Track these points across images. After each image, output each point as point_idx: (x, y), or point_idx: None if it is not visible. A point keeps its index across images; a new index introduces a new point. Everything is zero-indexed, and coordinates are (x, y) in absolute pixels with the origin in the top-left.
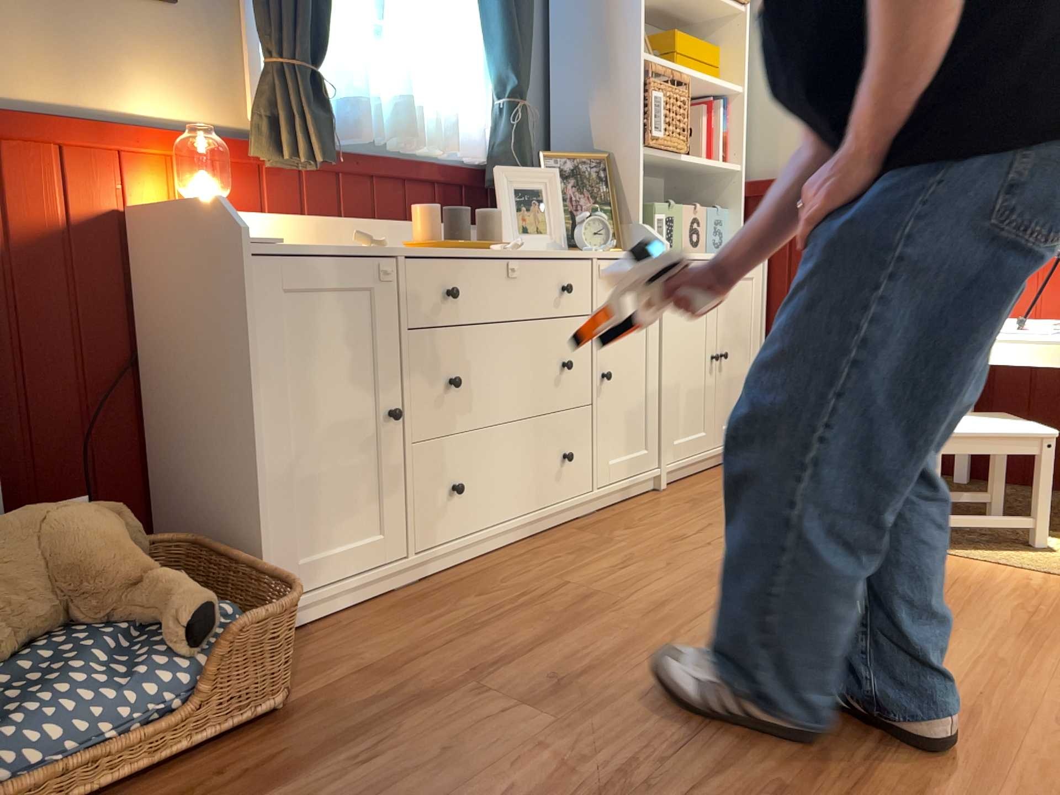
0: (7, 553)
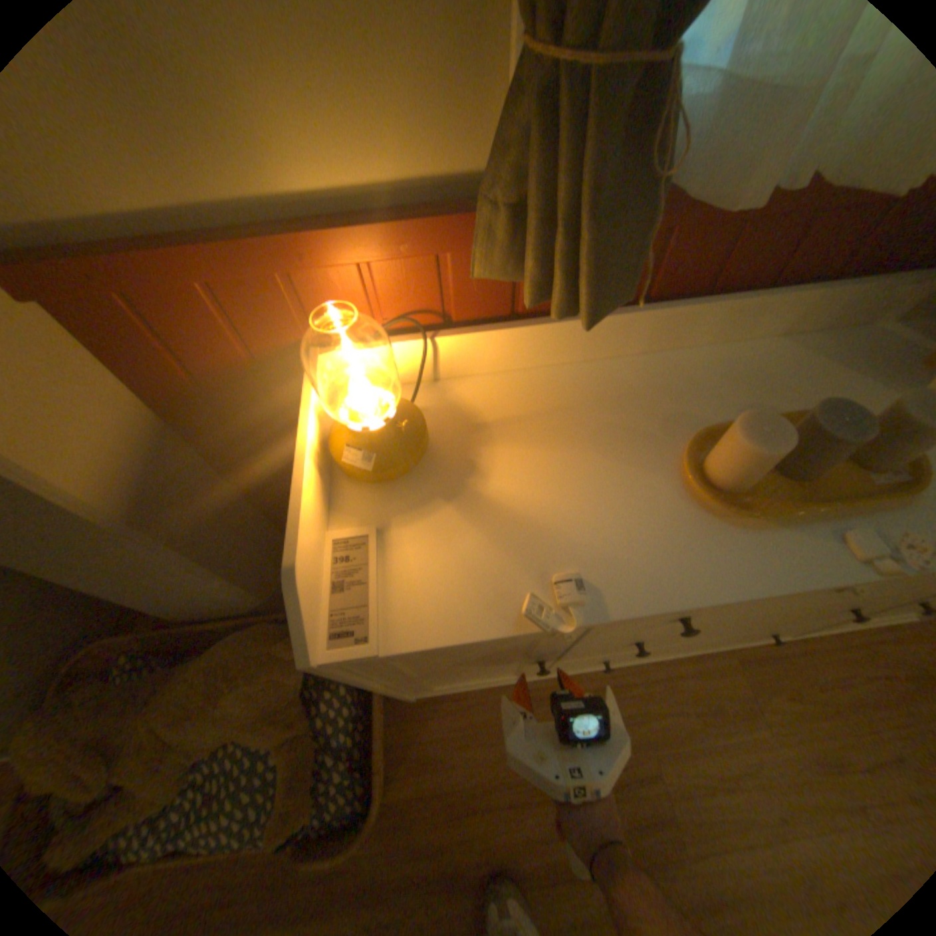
0: (200, 717)
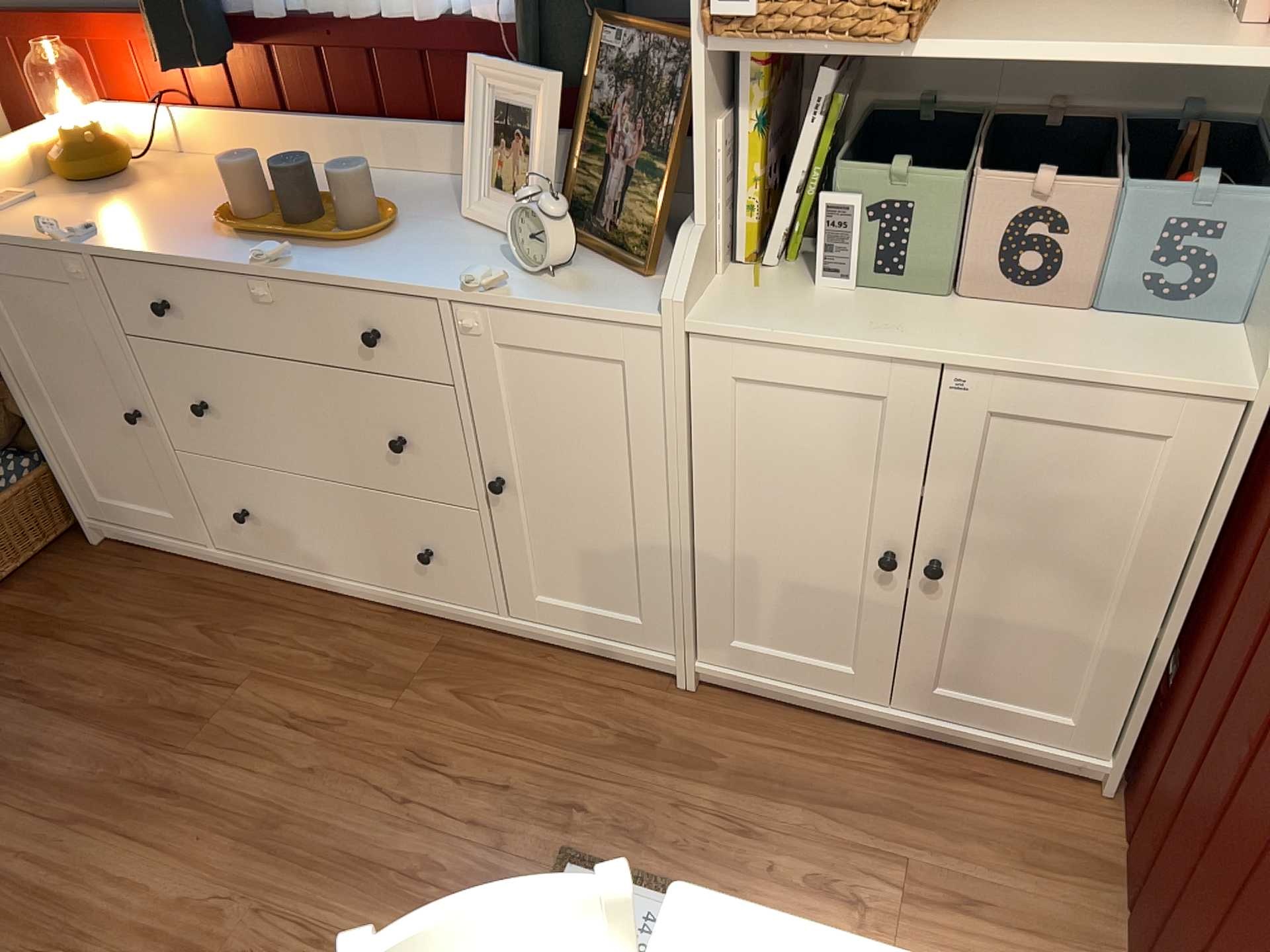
0: None
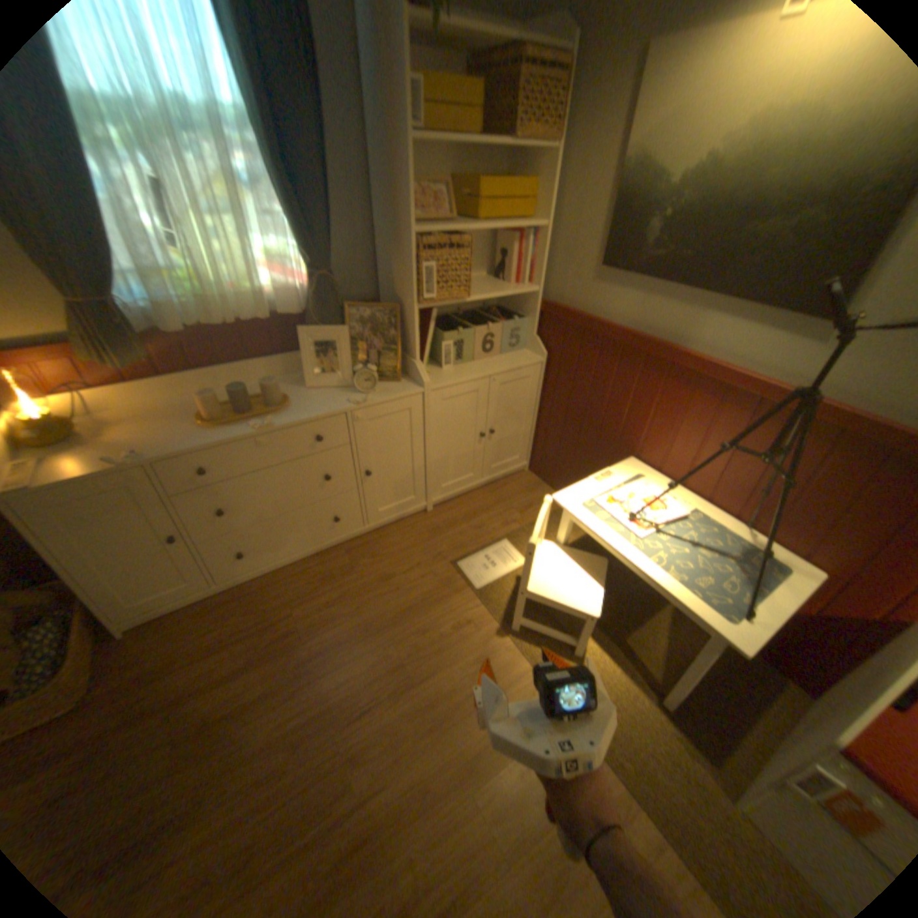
0: None
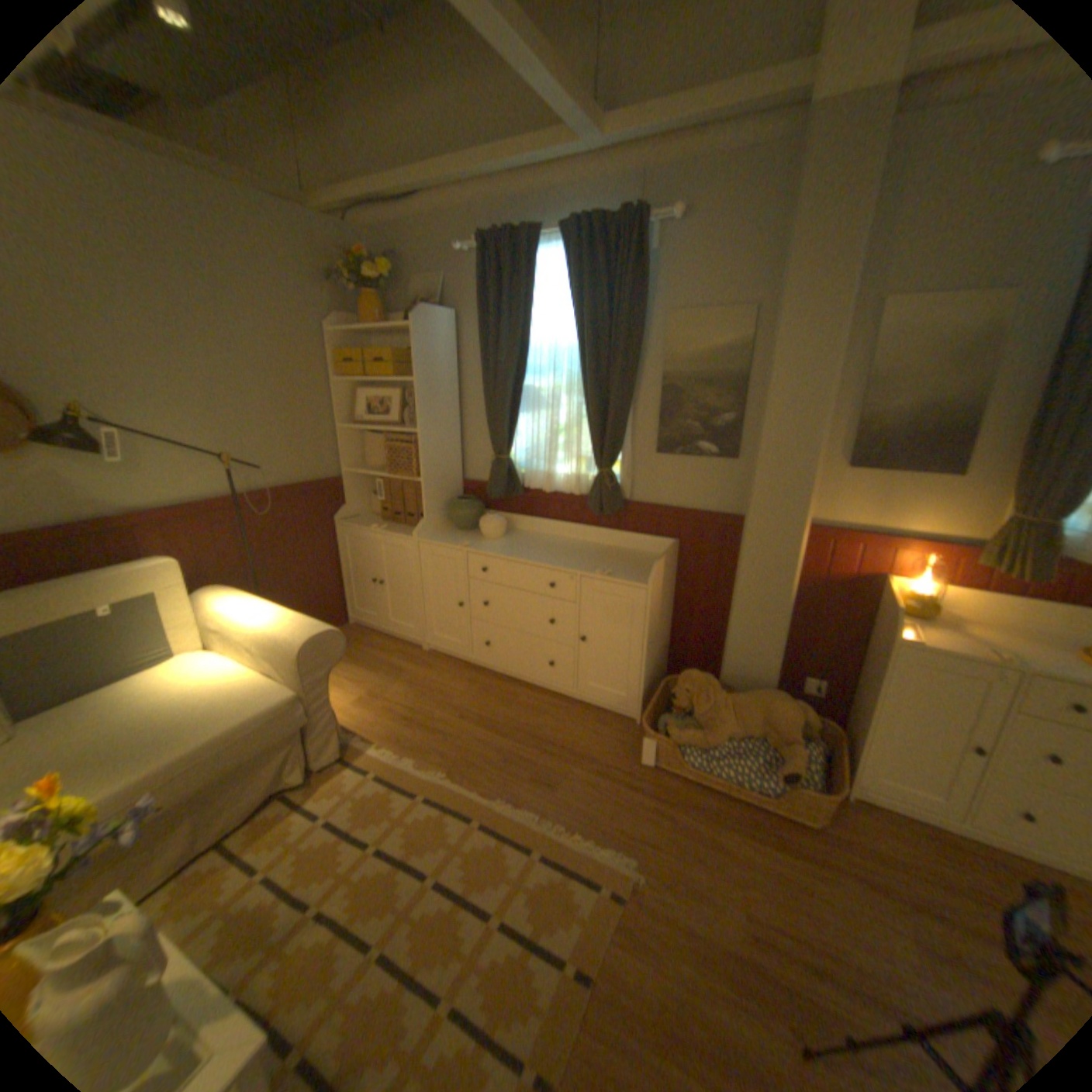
0: (757, 707)
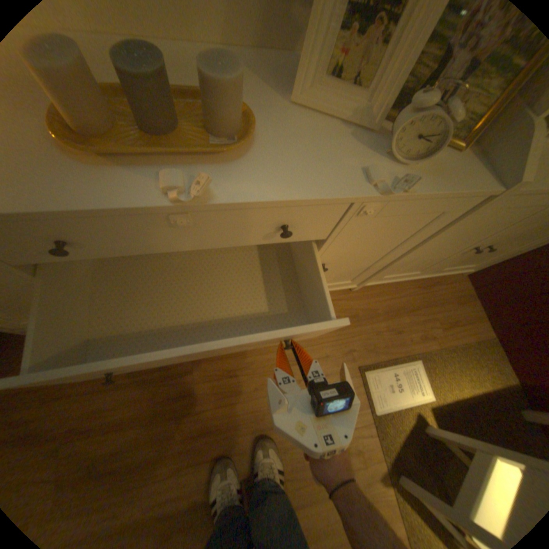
0: None
